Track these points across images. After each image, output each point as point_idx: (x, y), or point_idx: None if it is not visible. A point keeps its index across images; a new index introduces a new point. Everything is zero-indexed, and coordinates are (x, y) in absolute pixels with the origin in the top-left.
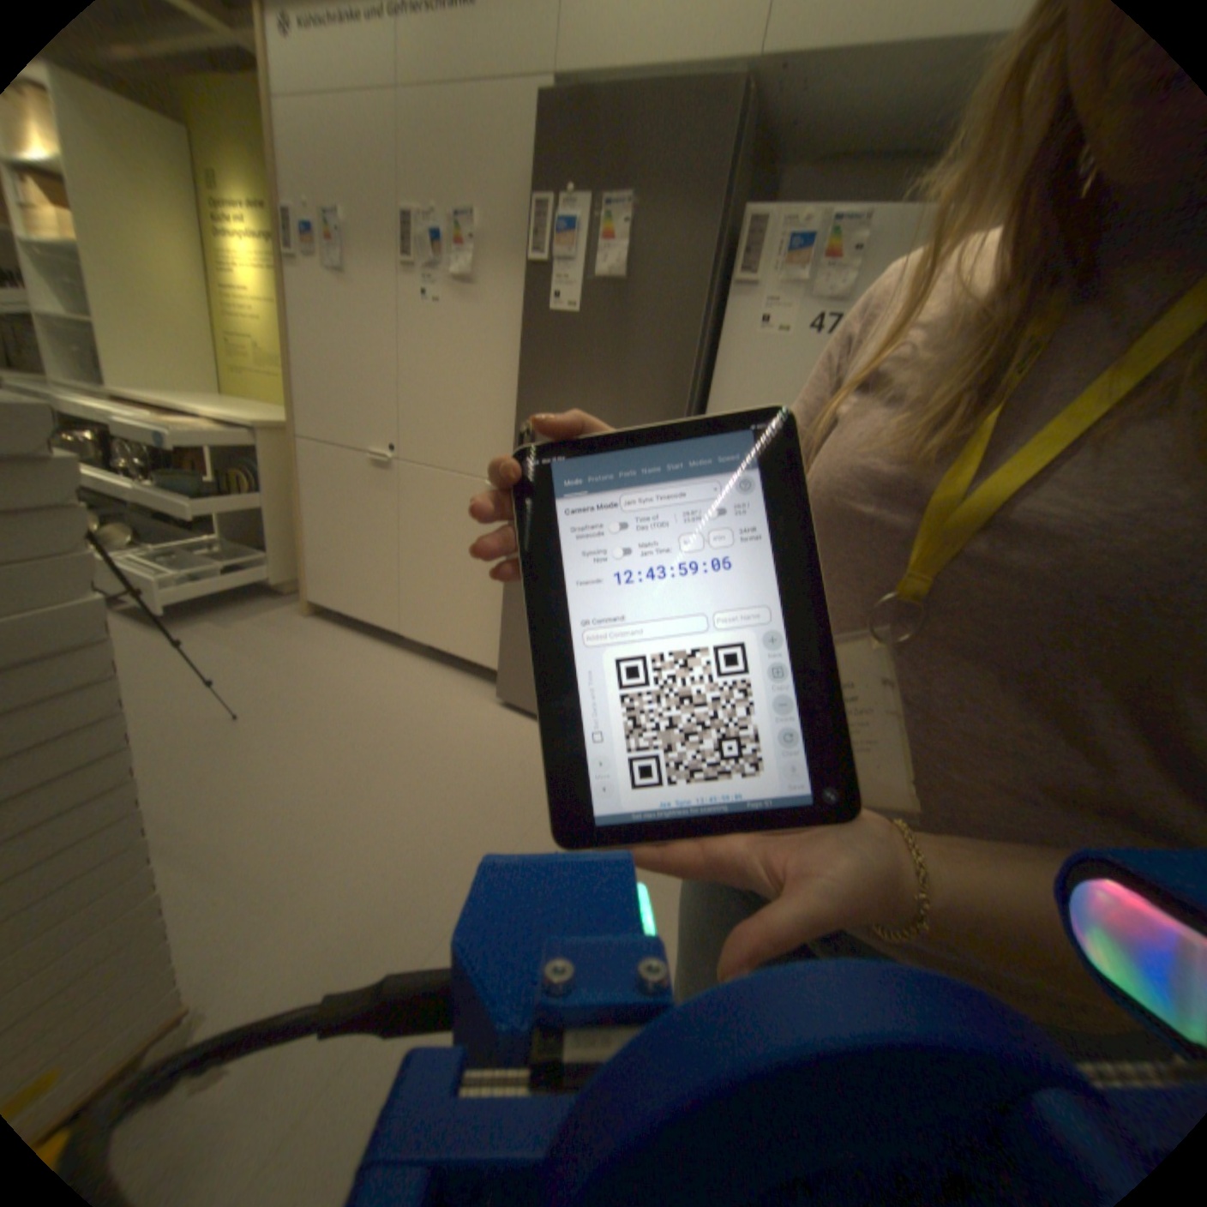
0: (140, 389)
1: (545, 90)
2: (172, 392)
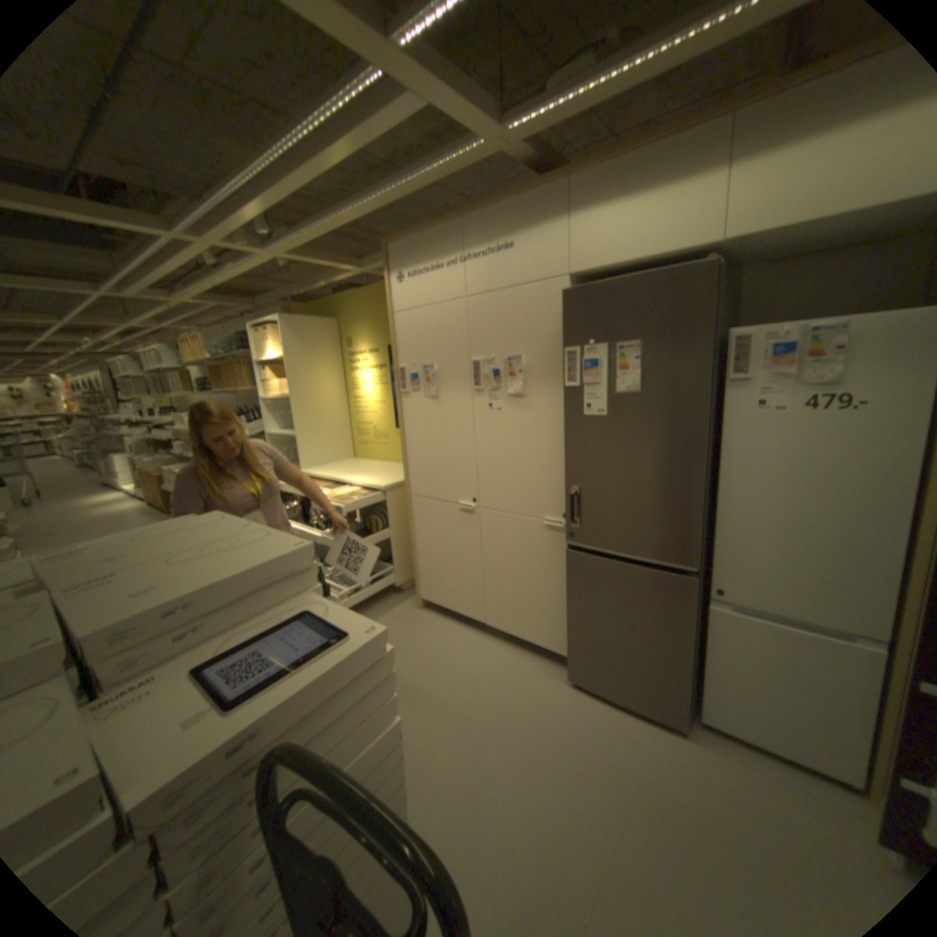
0: (317, 467)
1: (564, 285)
2: (333, 465)
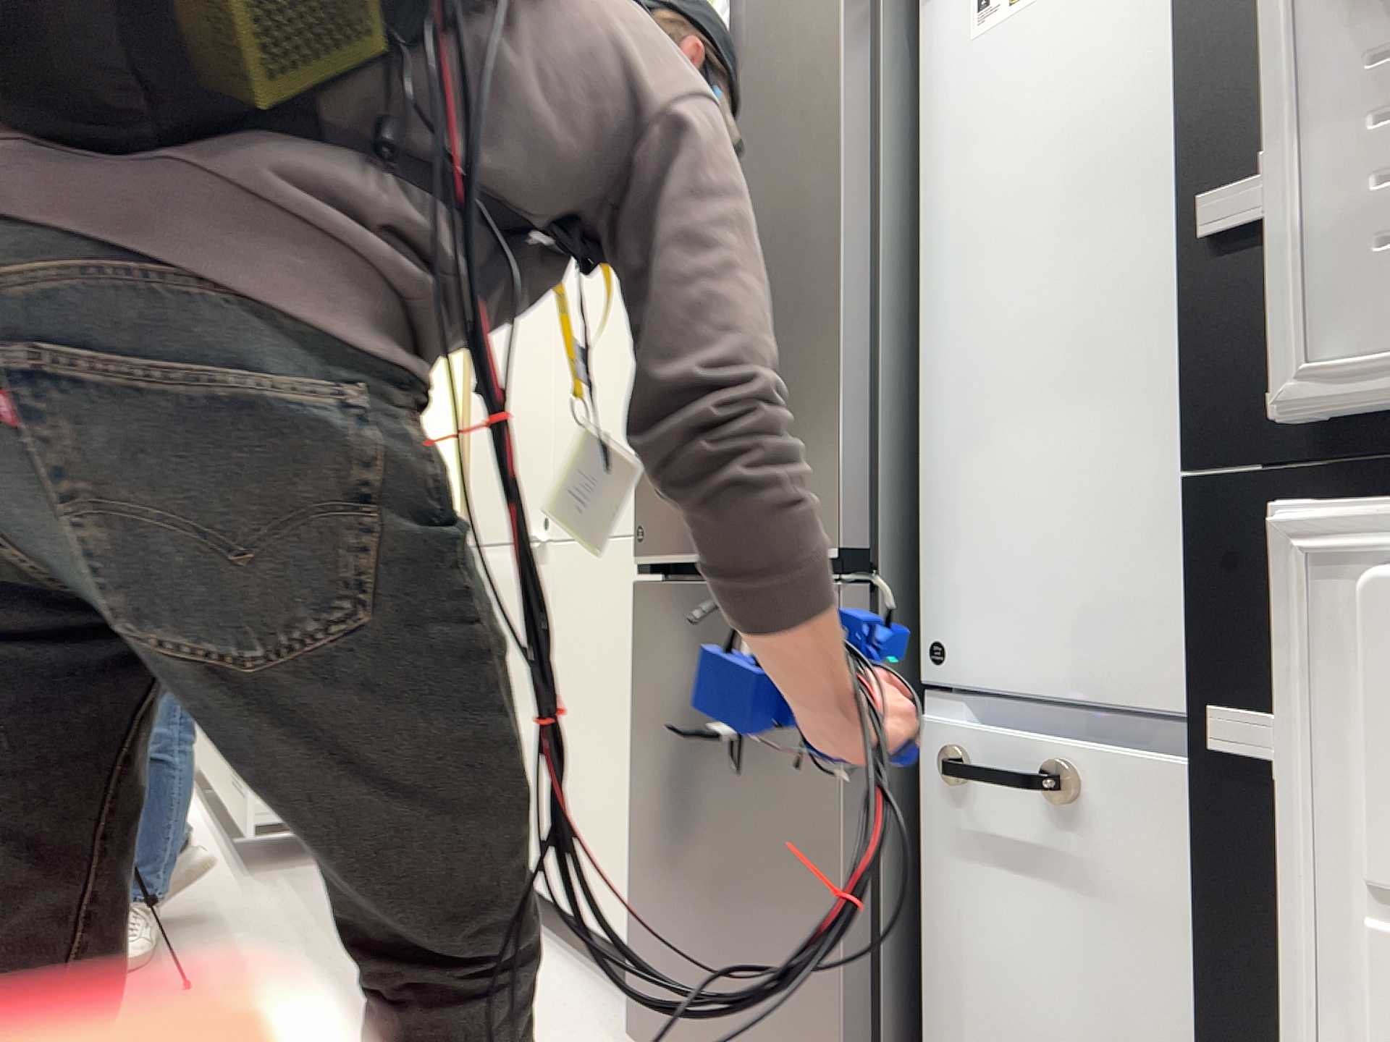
0: None
1: None
2: None
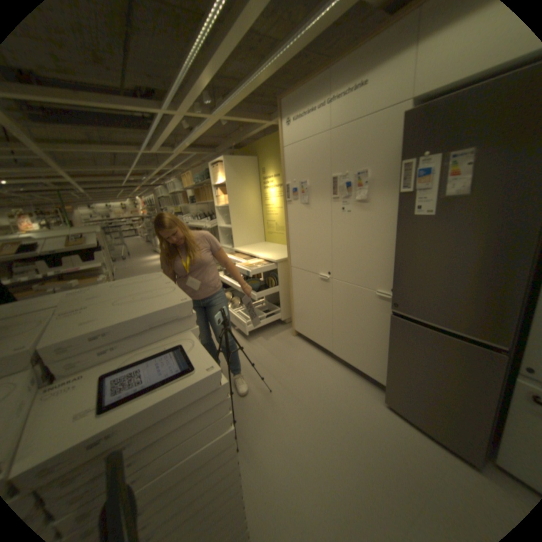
0: (244, 246)
1: (408, 107)
2: (252, 245)
